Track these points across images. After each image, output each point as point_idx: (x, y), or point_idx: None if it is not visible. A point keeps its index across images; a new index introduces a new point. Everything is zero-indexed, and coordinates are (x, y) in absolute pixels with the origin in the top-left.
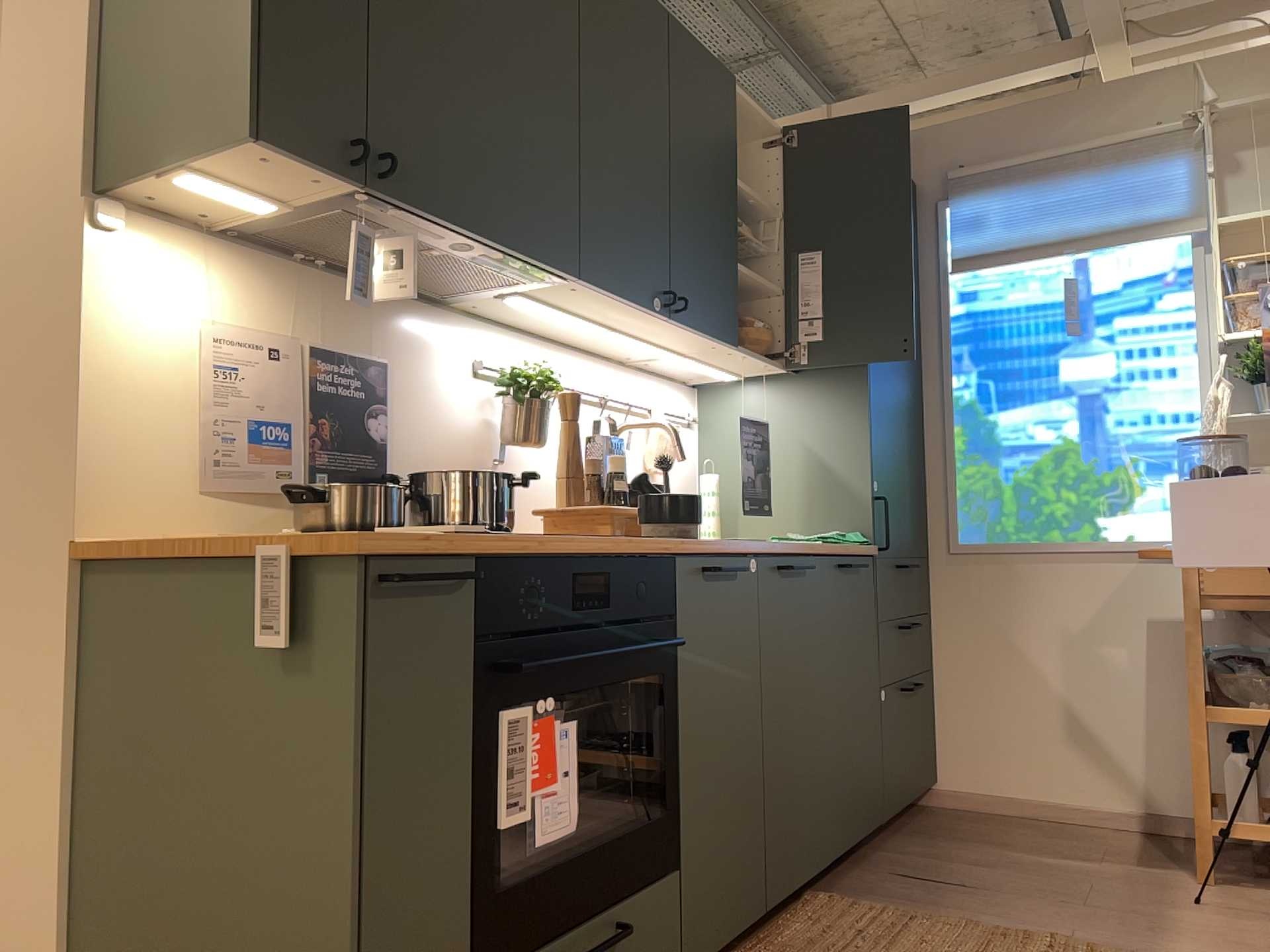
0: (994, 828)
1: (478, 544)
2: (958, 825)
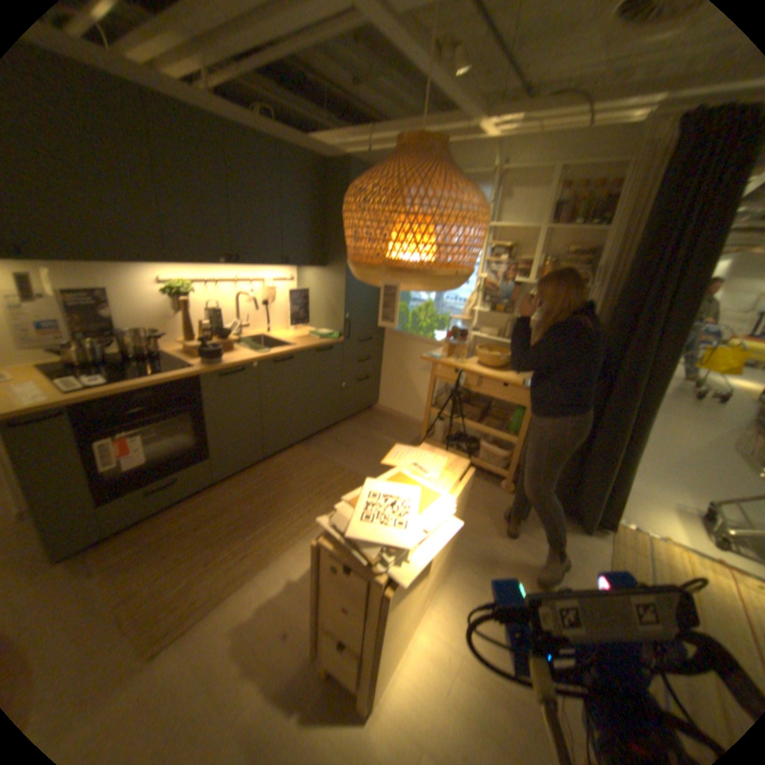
0: (384, 419)
1: (65, 401)
2: (374, 417)
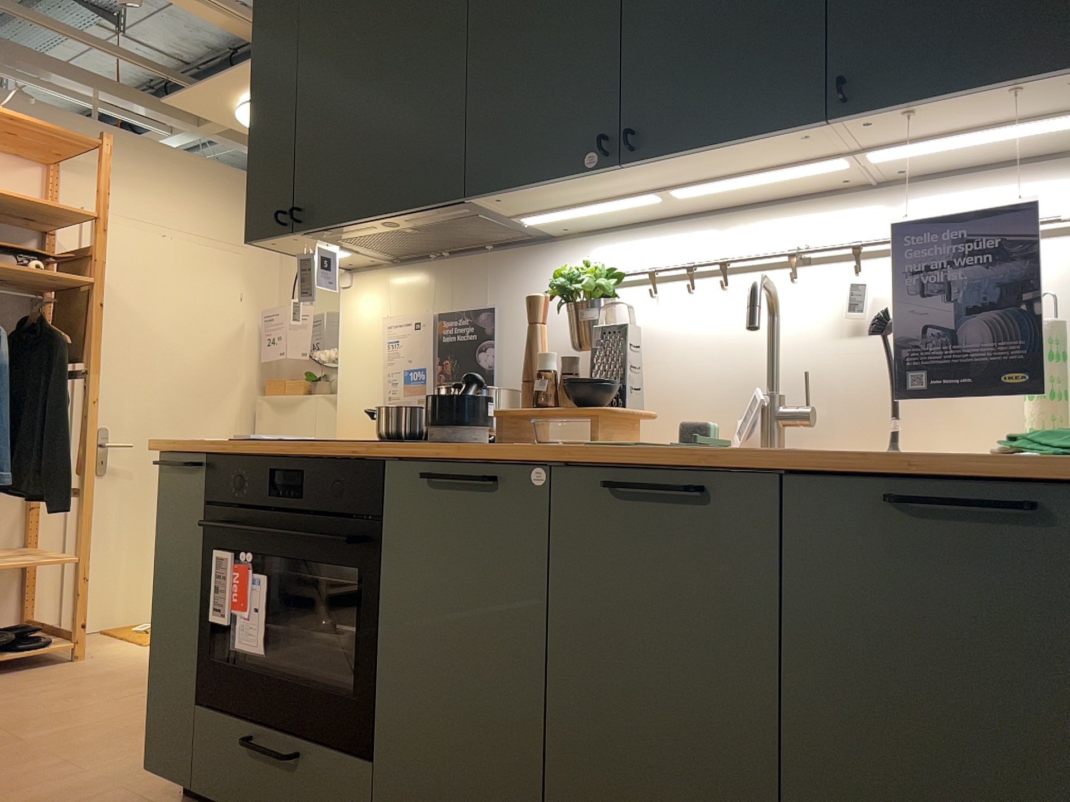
0: None
1: (200, 445)
2: None
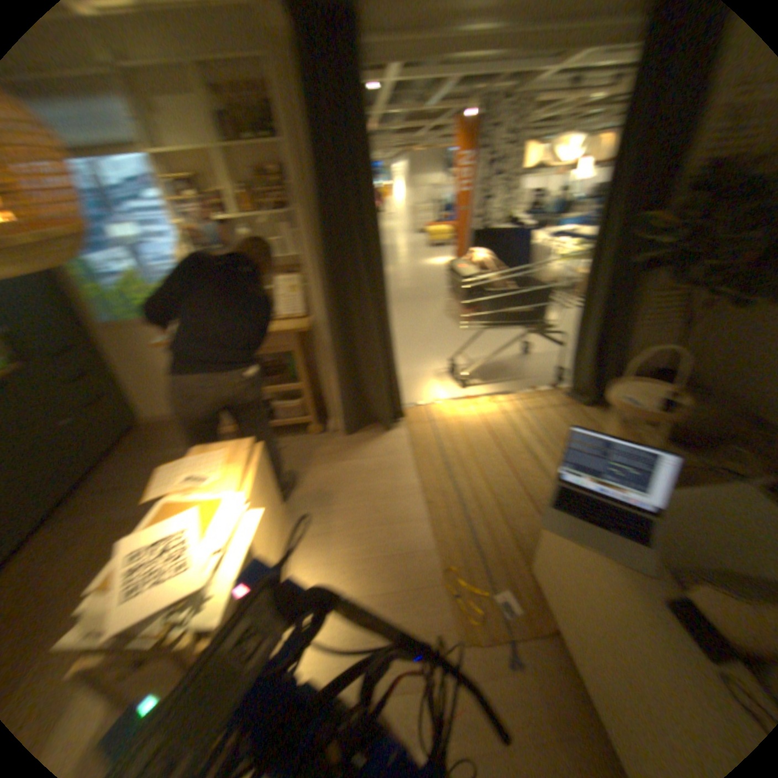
0: (152, 438)
1: None
2: (137, 441)
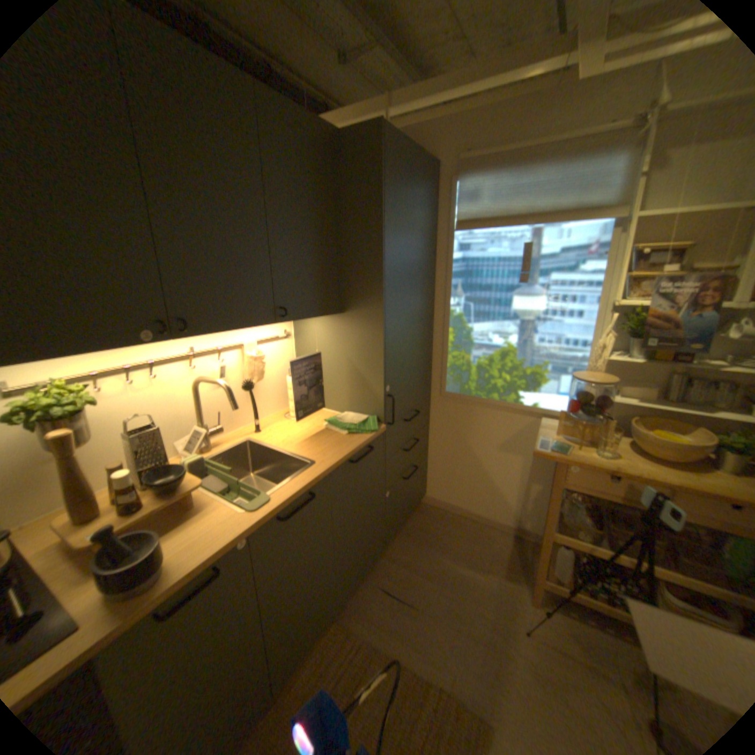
0: (445, 530)
1: None
2: (428, 526)
